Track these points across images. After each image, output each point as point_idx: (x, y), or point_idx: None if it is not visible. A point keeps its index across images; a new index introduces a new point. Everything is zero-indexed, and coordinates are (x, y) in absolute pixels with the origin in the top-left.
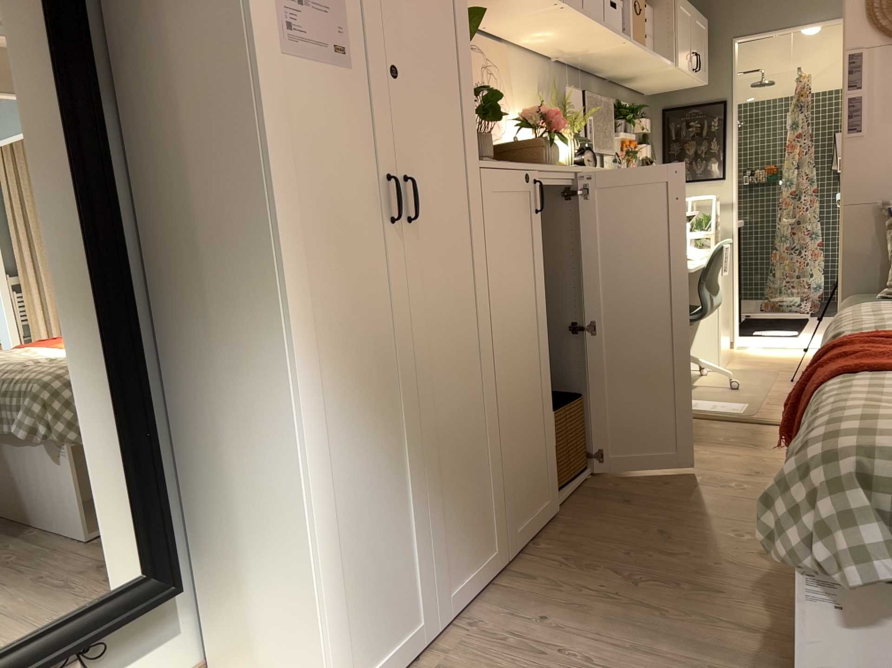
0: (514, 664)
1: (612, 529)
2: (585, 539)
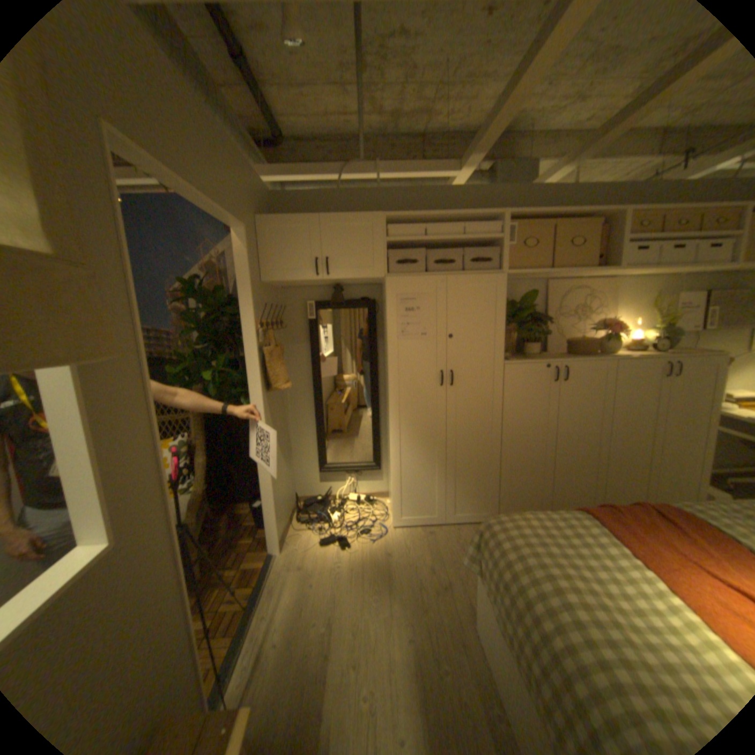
0: (455, 546)
1: None
2: None
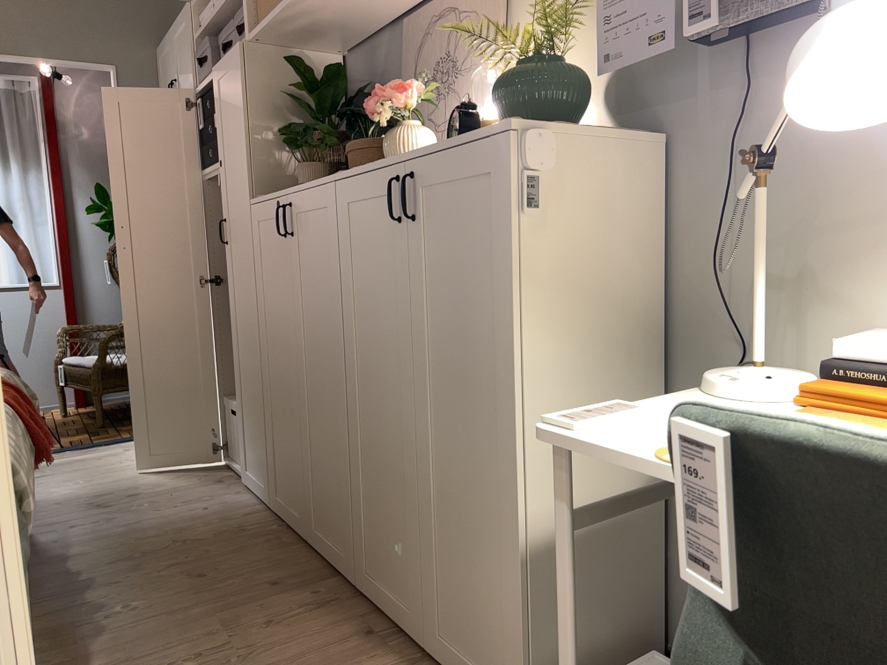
0: (193, 497)
1: (247, 561)
2: (256, 546)
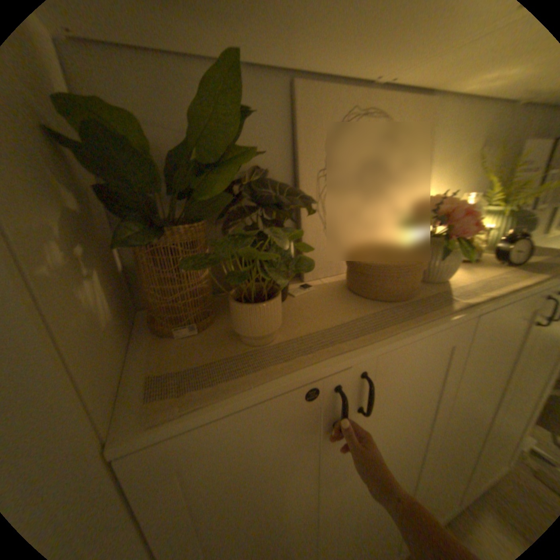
0: None
1: None
2: None
